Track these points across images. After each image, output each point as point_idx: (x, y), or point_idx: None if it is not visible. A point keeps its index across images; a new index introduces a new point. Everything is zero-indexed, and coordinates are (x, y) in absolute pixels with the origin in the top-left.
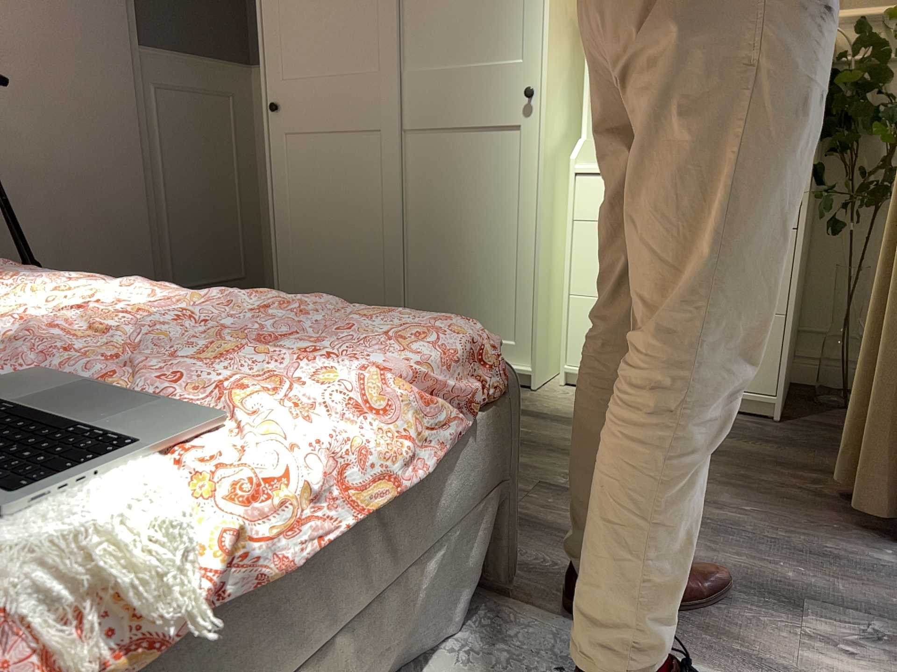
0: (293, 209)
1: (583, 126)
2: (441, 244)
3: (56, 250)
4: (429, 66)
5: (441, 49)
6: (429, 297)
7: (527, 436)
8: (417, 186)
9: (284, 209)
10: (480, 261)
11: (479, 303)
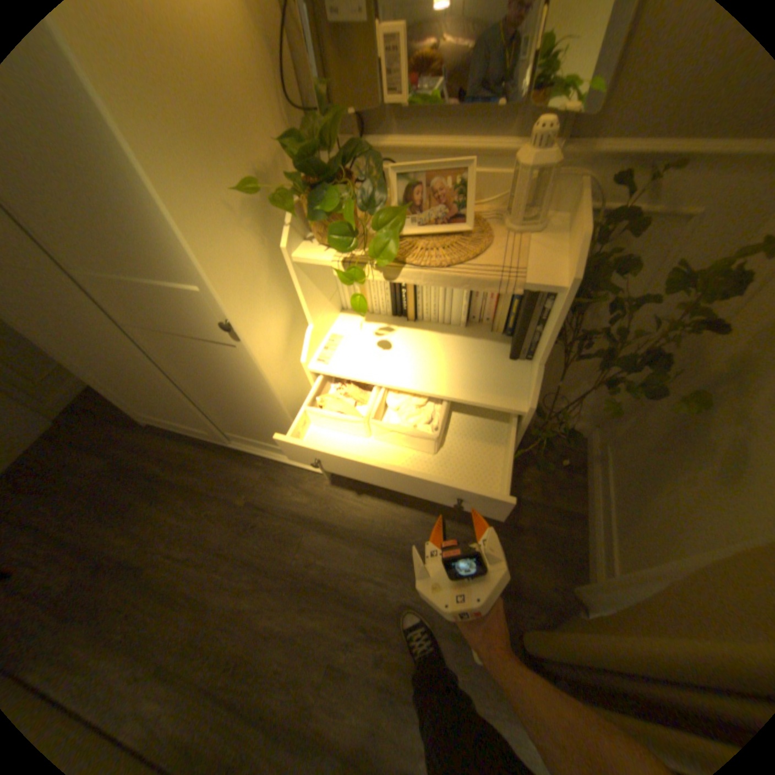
0: (76, 361)
1: (307, 315)
2: (219, 401)
3: None
4: (97, 272)
5: (96, 256)
6: (231, 424)
7: (322, 569)
8: (170, 365)
9: (68, 360)
10: (257, 416)
11: (270, 434)
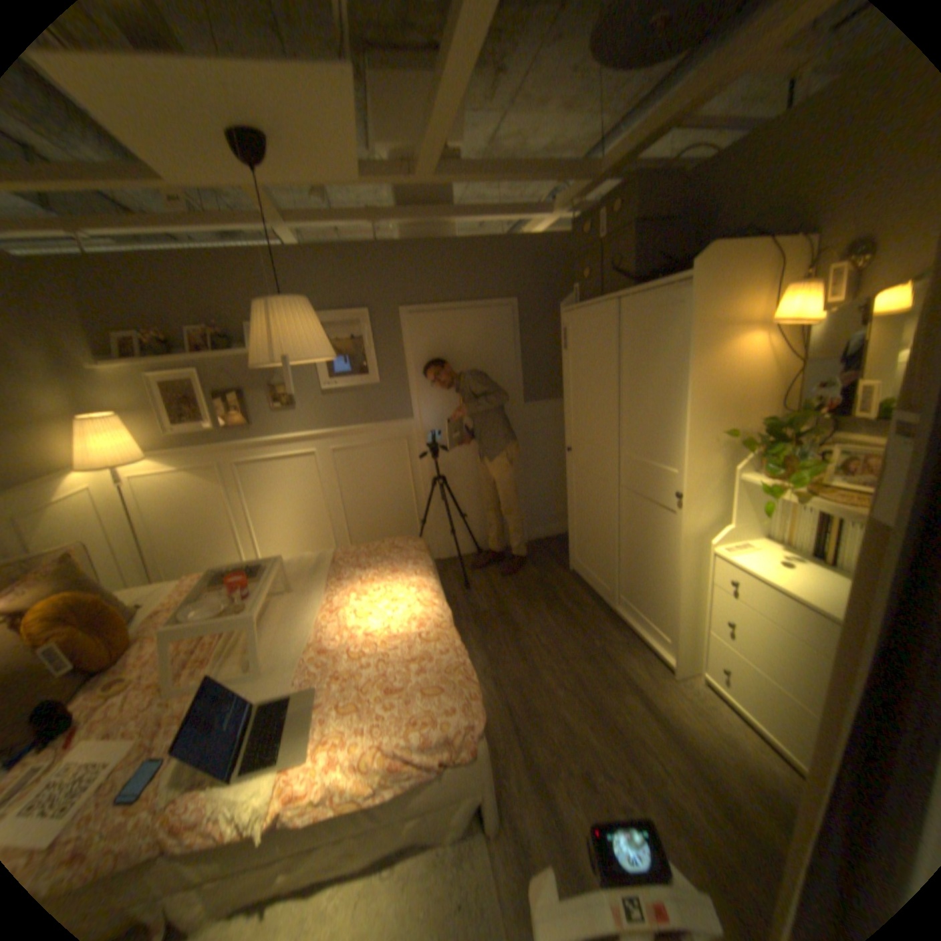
0: (576, 505)
1: (734, 518)
2: (637, 560)
3: (477, 506)
4: (633, 455)
5: (639, 448)
6: (631, 587)
7: (627, 724)
8: (627, 521)
9: (573, 503)
10: (655, 582)
11: (654, 607)
